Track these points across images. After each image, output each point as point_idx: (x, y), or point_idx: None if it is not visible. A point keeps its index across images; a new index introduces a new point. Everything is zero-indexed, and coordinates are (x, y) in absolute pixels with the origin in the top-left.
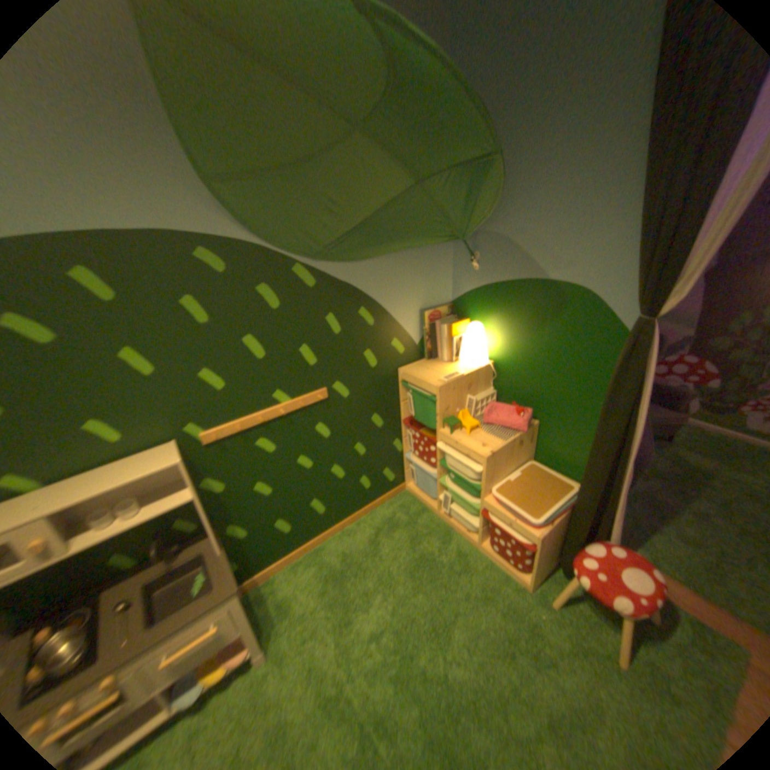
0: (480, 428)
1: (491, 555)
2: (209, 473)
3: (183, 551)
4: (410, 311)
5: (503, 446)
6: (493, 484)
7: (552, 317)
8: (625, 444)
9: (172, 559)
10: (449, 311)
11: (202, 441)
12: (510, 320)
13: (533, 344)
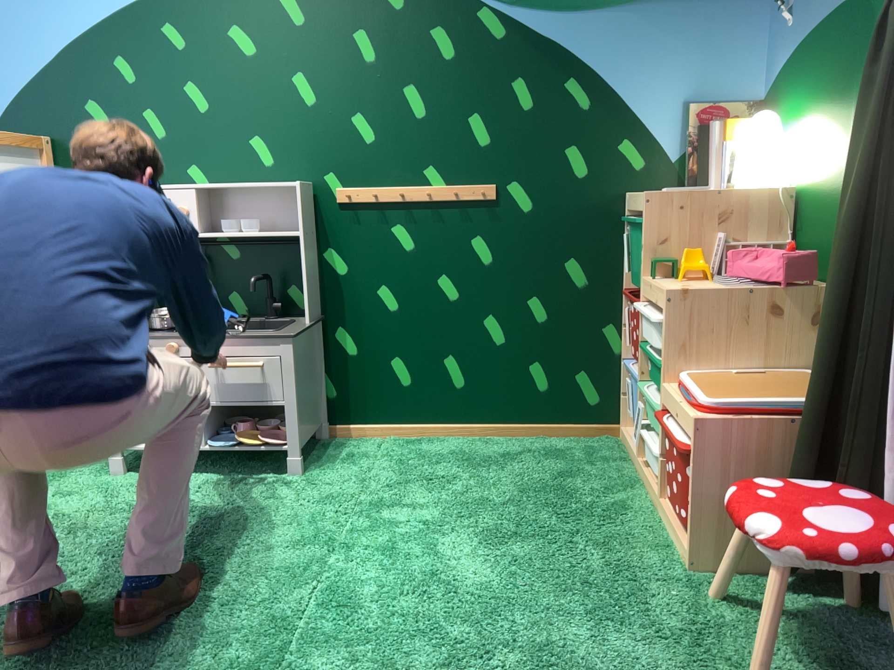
0: (711, 279)
1: (667, 513)
2: (332, 241)
3: (282, 316)
4: (661, 101)
5: (718, 290)
6: (687, 360)
7: (860, 61)
8: (879, 236)
9: (269, 315)
10: (748, 113)
11: (335, 198)
12: (818, 95)
13: (840, 127)
